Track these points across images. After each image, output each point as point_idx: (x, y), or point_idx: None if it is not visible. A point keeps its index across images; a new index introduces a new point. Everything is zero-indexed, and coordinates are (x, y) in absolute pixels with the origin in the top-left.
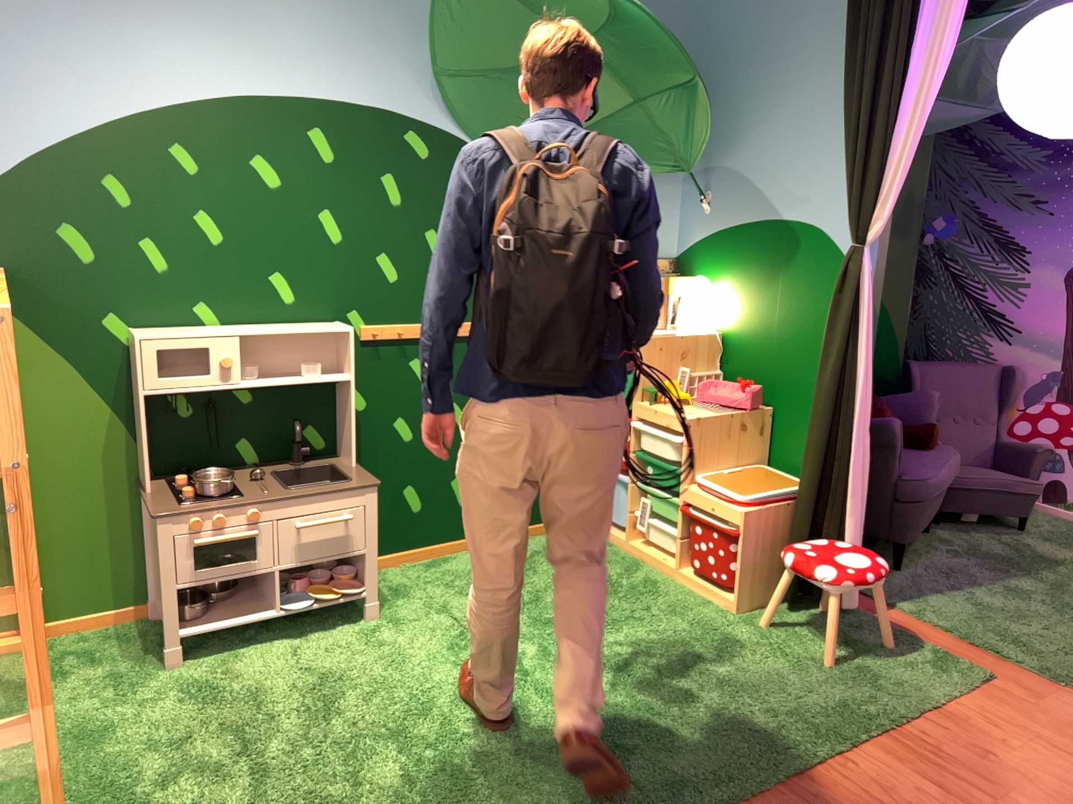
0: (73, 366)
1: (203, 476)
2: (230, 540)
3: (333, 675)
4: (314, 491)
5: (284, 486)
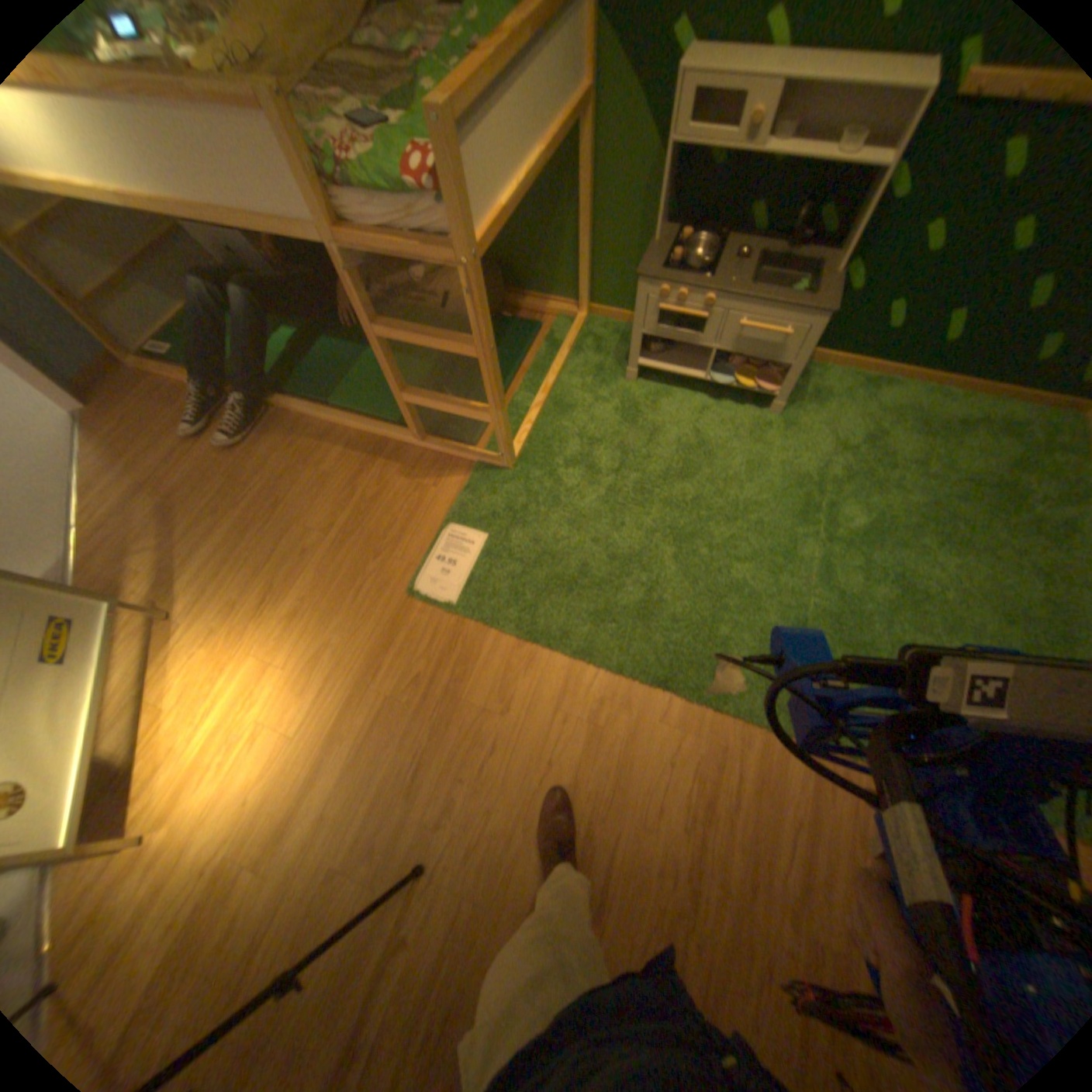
0: (630, 85)
1: (699, 237)
2: (678, 316)
3: (699, 452)
4: (780, 290)
5: (762, 270)
